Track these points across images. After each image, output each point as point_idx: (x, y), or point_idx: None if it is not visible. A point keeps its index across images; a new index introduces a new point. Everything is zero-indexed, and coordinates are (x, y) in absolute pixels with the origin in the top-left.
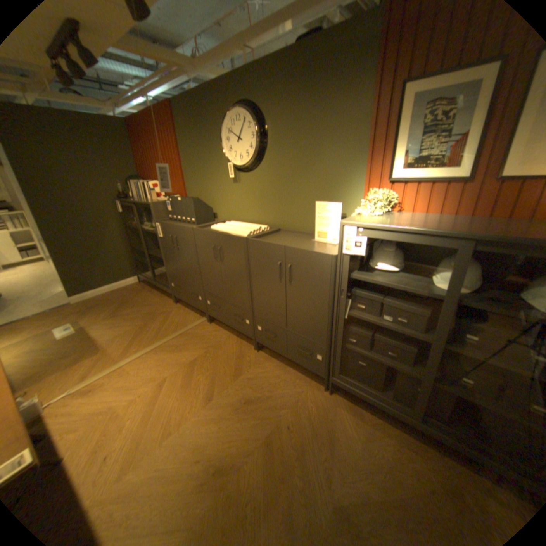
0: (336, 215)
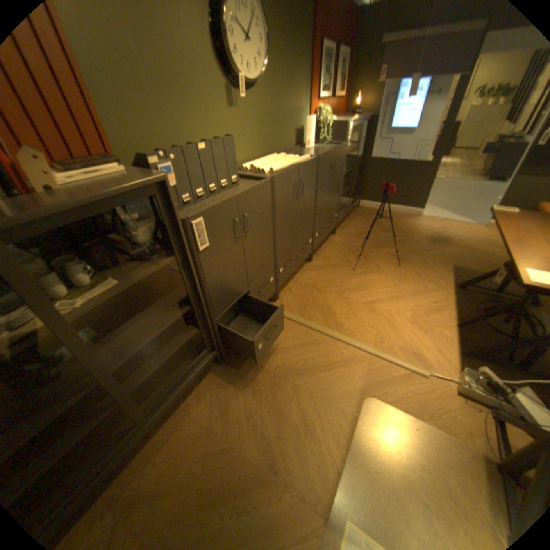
0: (313, 125)
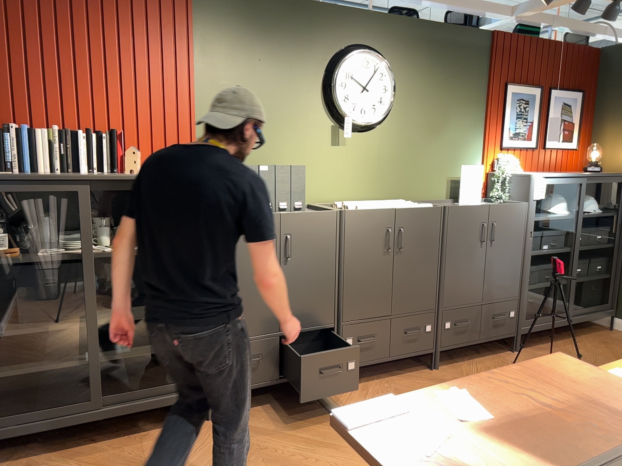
0: (479, 176)
